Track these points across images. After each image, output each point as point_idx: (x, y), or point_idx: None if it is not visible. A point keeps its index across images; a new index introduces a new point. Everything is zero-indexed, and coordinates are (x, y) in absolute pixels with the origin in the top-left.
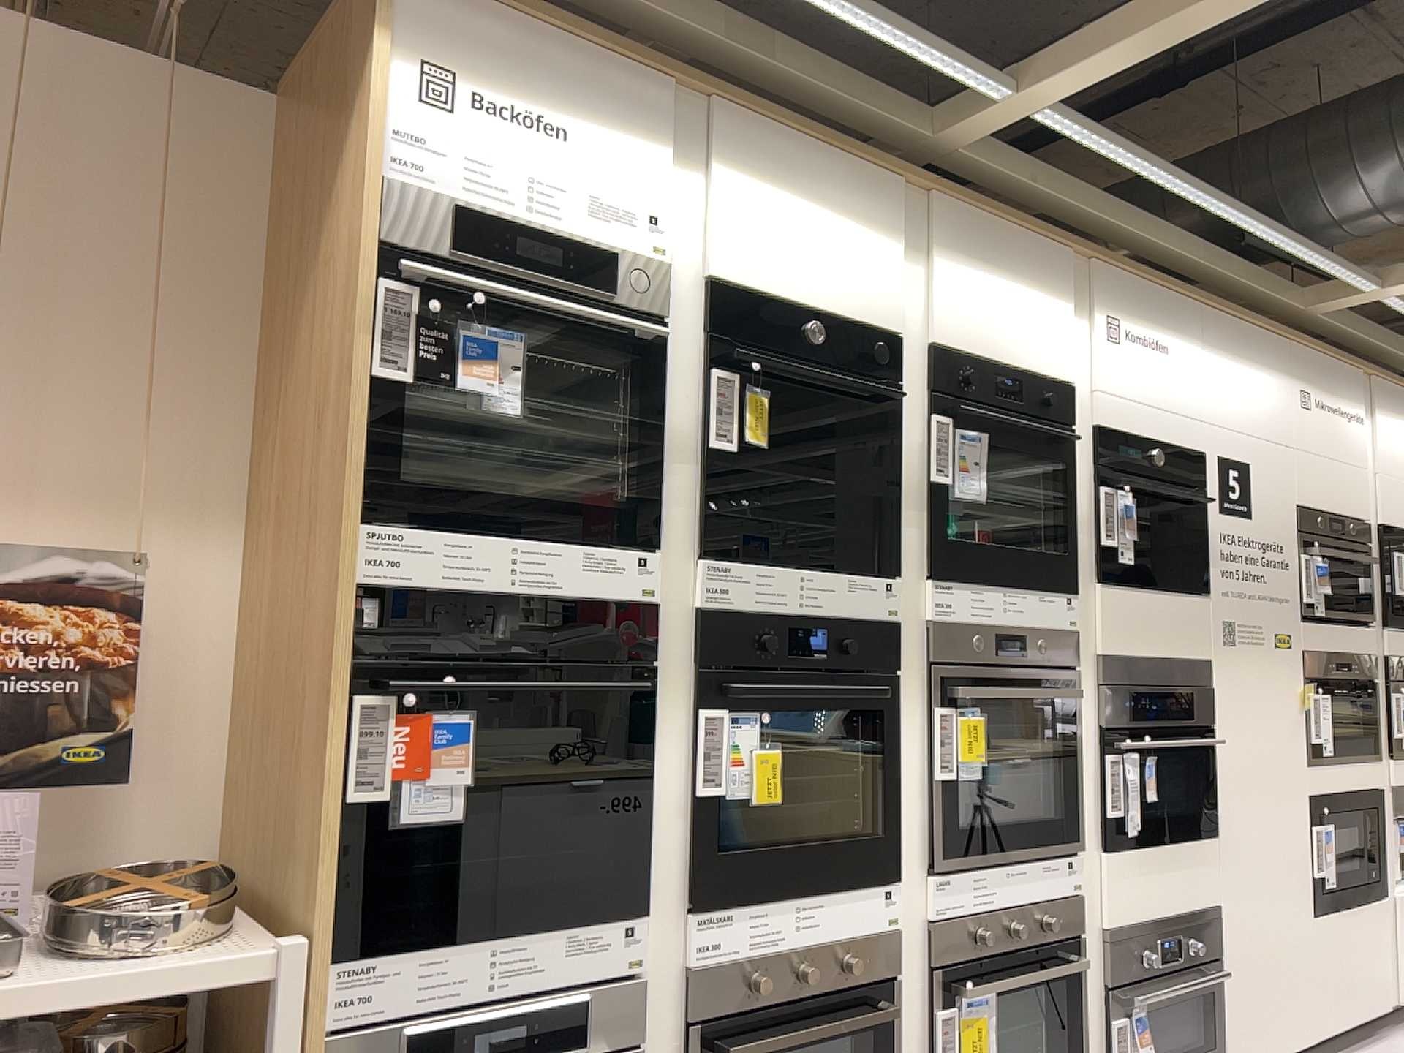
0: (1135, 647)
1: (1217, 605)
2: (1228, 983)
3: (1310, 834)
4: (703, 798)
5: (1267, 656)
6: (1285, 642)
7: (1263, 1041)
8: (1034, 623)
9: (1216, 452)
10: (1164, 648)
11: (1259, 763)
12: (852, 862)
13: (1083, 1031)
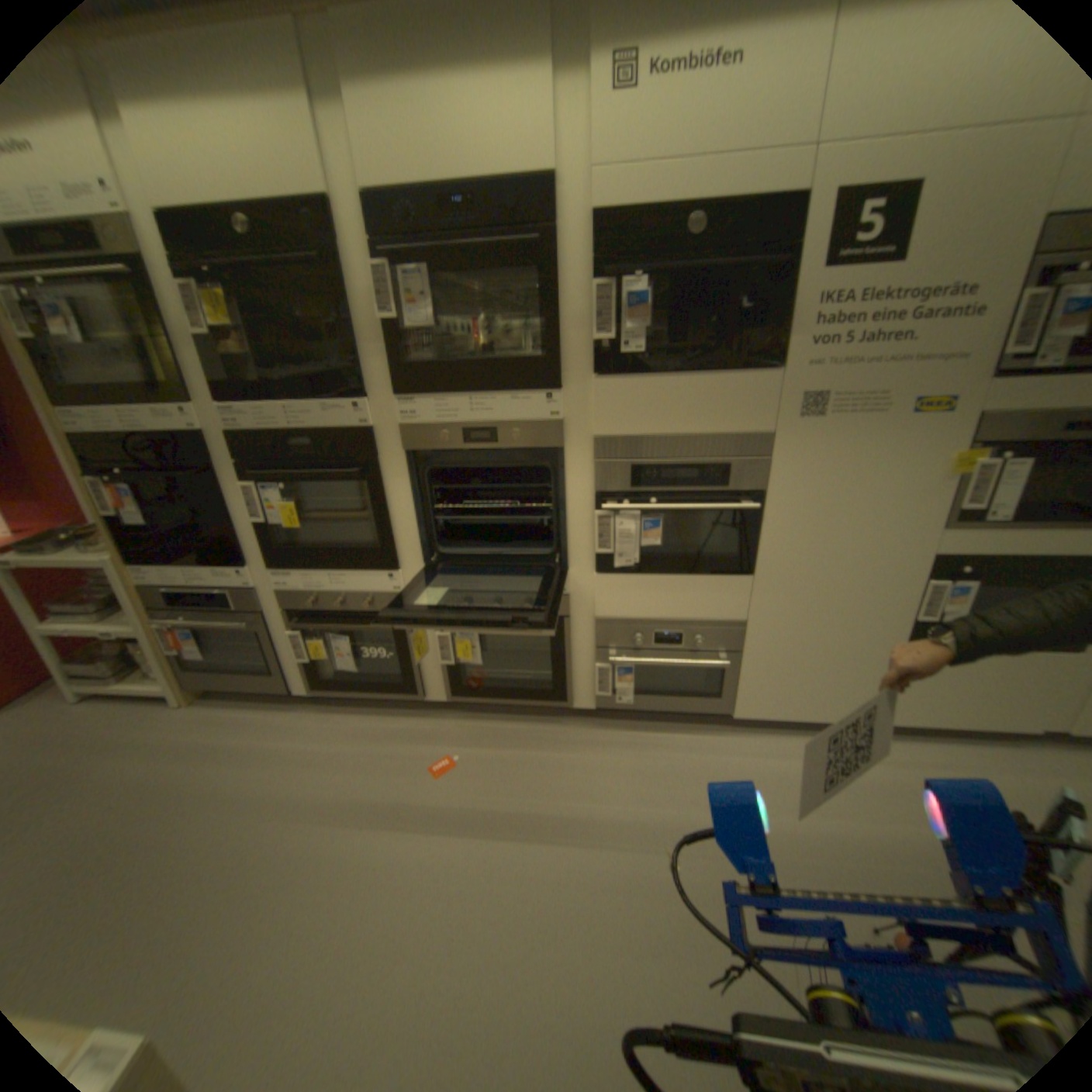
0: (644, 429)
1: (799, 377)
2: (750, 672)
3: (927, 590)
4: (255, 525)
5: (896, 425)
6: (947, 405)
7: (792, 711)
8: (506, 419)
9: (842, 181)
10: (692, 428)
11: (847, 525)
12: (361, 560)
13: (565, 665)
